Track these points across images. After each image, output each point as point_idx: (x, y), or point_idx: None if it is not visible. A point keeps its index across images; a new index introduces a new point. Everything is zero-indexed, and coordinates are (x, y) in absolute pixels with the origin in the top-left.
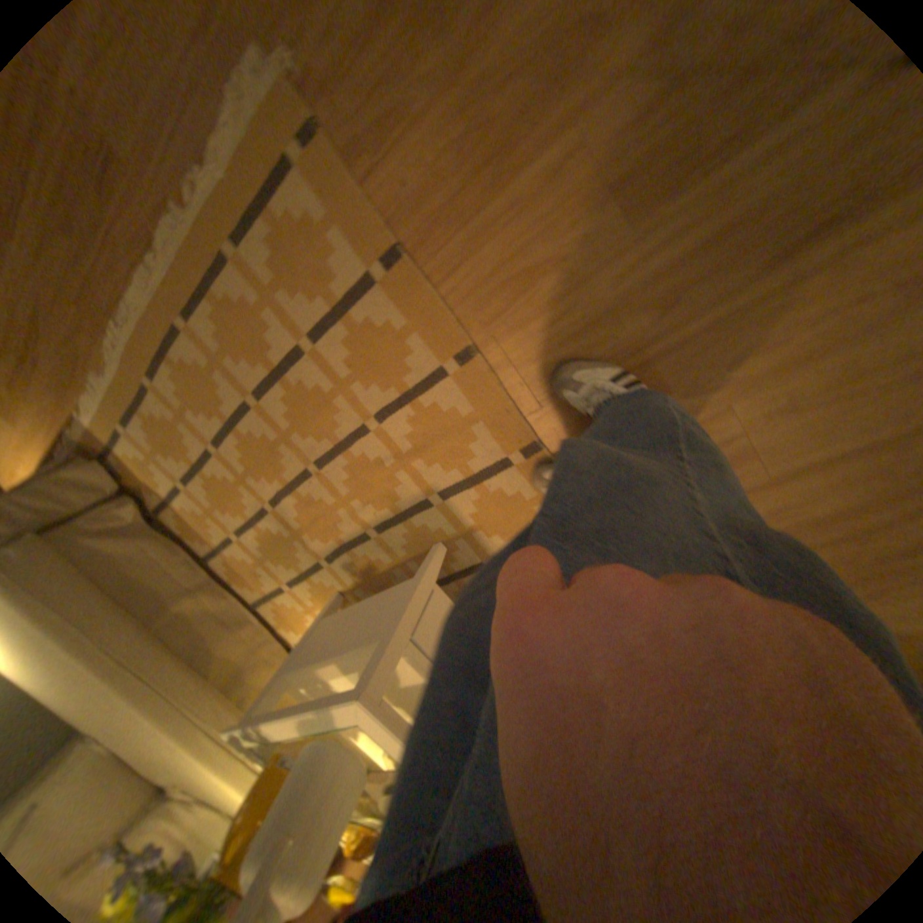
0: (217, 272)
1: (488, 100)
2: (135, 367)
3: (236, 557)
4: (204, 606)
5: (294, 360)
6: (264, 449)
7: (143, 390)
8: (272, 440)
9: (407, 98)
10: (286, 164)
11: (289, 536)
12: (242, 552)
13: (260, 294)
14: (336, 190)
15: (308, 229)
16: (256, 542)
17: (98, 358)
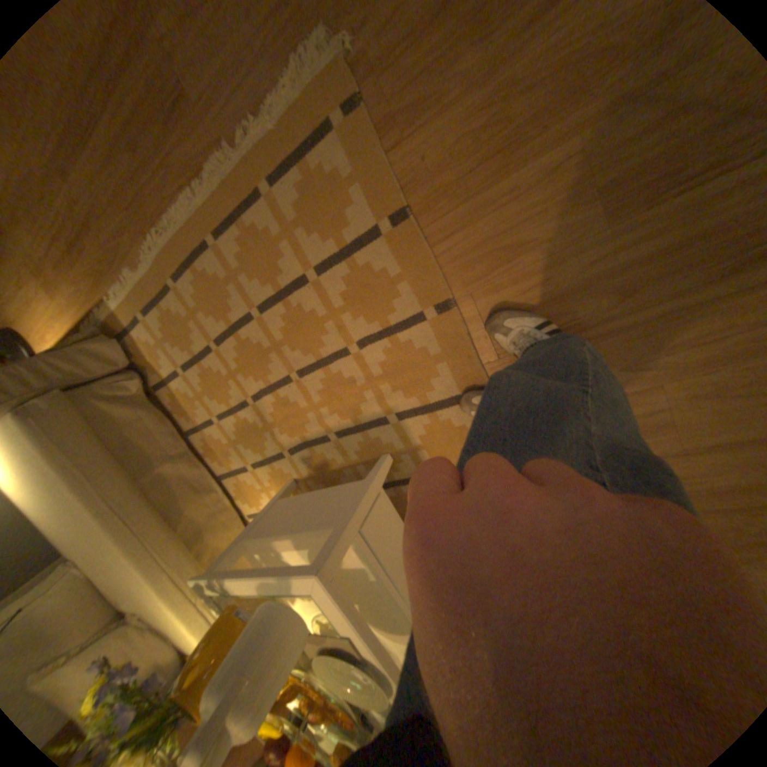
0: (251, 205)
1: (509, 102)
2: (165, 270)
3: (215, 437)
4: (183, 472)
5: (299, 286)
6: (257, 354)
7: (168, 290)
8: (266, 348)
9: (441, 90)
10: (327, 128)
11: (263, 428)
12: (221, 434)
13: (282, 229)
14: (365, 155)
15: (334, 183)
16: (234, 427)
17: (136, 258)
